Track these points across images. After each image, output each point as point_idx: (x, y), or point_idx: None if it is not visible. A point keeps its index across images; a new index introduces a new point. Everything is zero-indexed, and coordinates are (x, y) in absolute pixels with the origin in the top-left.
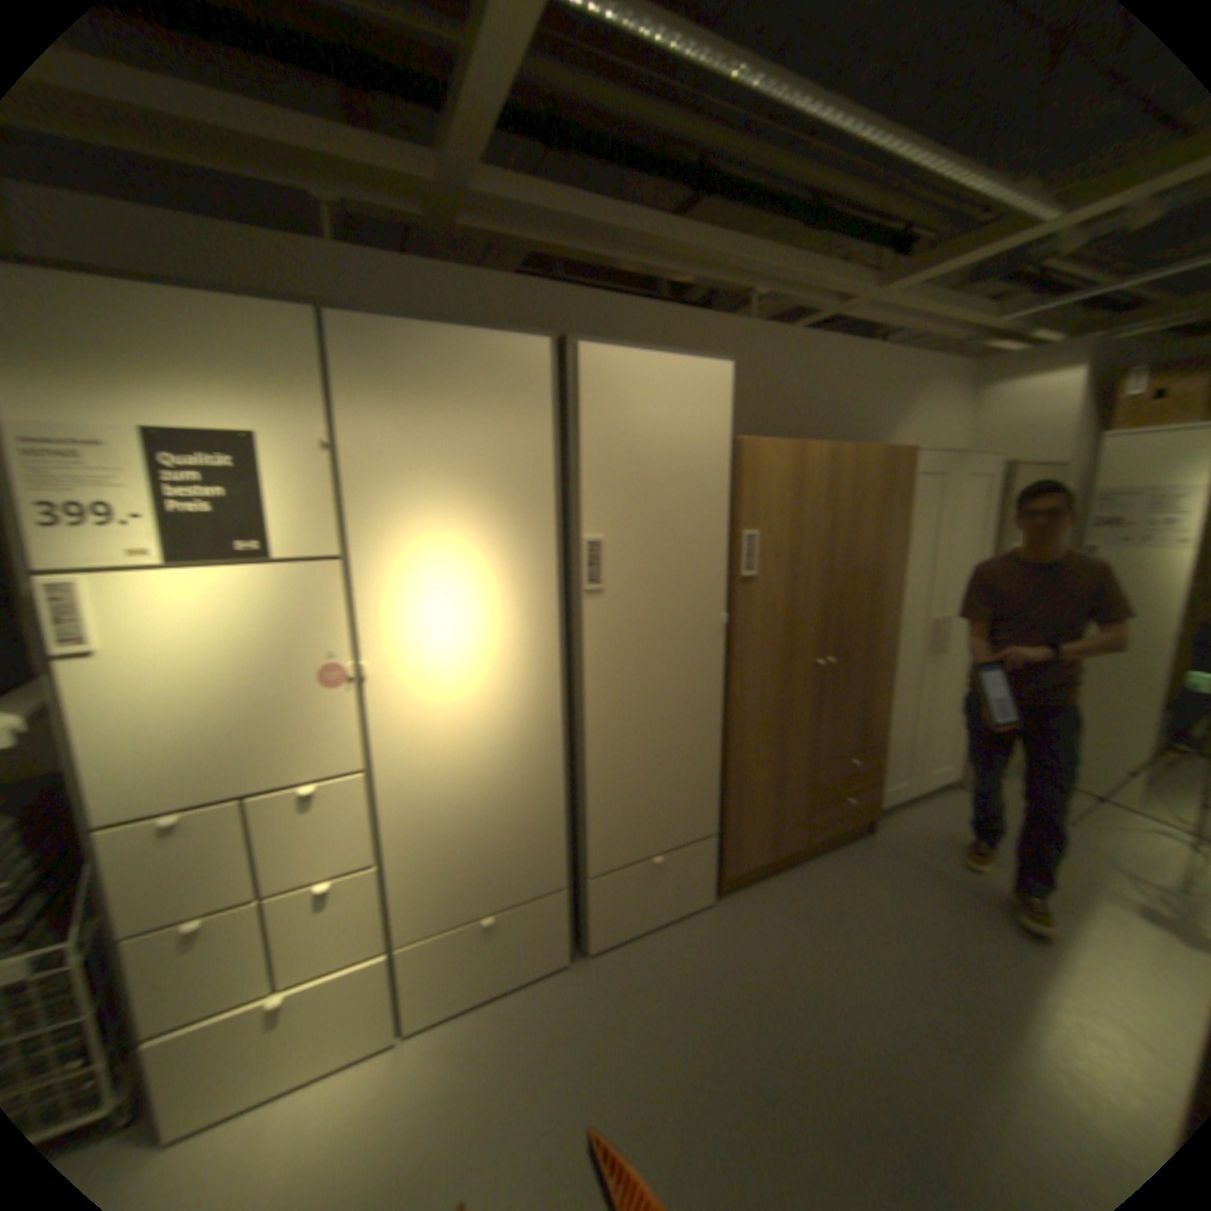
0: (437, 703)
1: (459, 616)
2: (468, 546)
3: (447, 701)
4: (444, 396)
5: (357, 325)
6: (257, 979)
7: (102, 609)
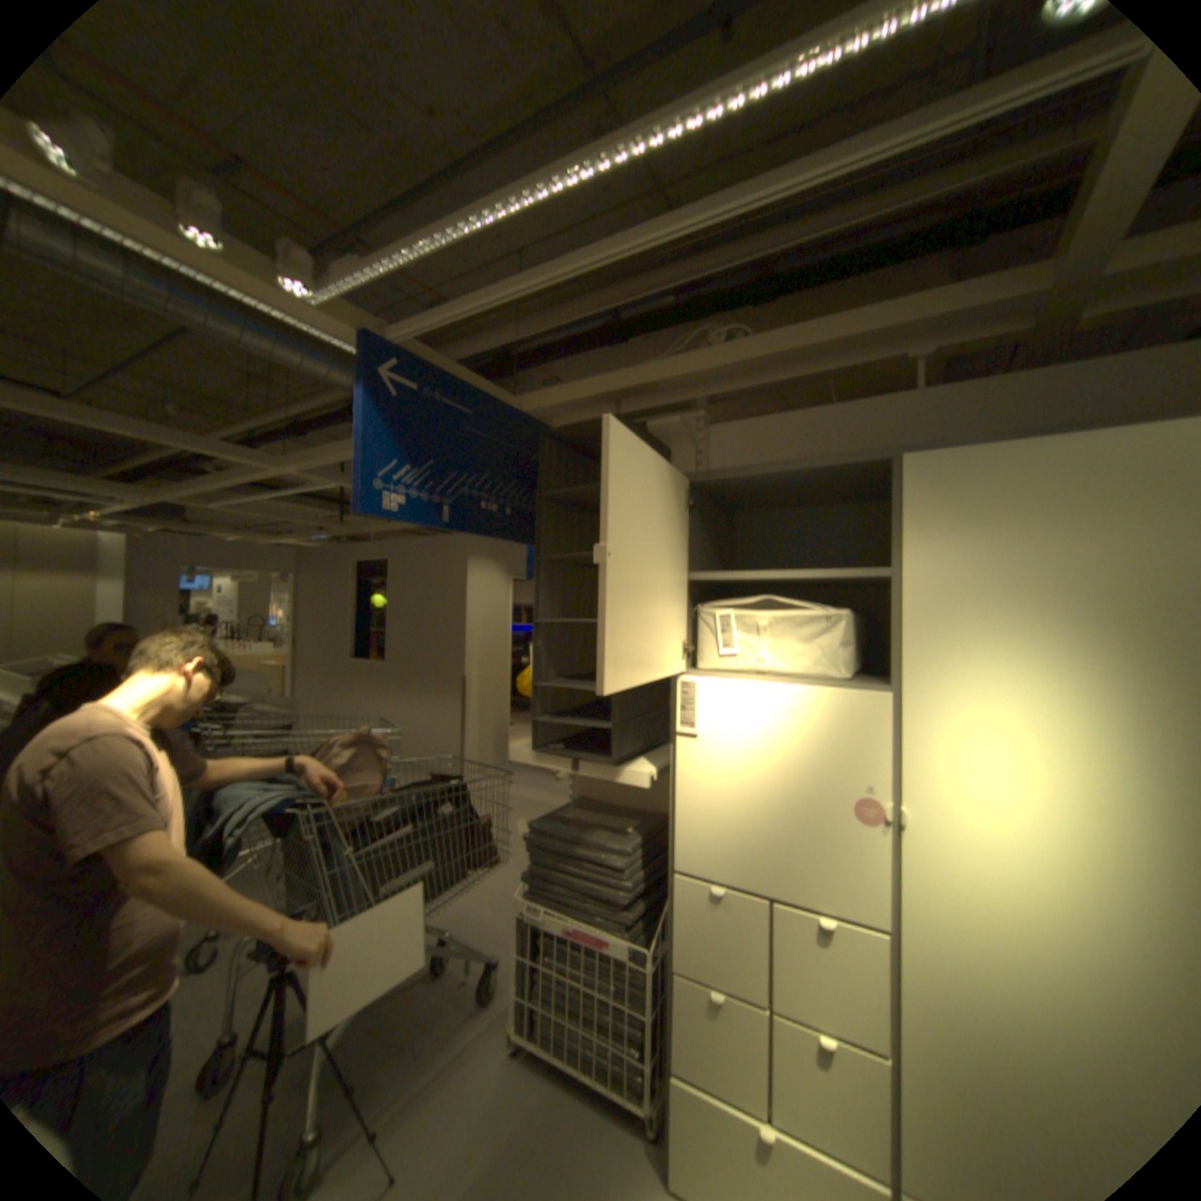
0: (992, 891)
1: (1035, 786)
2: (1058, 697)
3: (1007, 895)
4: (1034, 515)
5: (931, 461)
6: (754, 1095)
7: (701, 704)
